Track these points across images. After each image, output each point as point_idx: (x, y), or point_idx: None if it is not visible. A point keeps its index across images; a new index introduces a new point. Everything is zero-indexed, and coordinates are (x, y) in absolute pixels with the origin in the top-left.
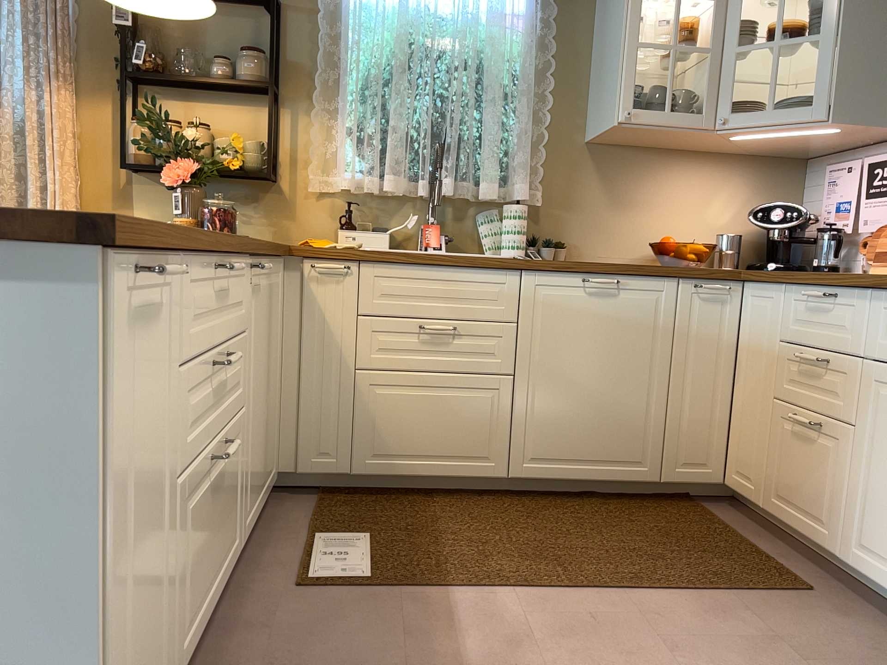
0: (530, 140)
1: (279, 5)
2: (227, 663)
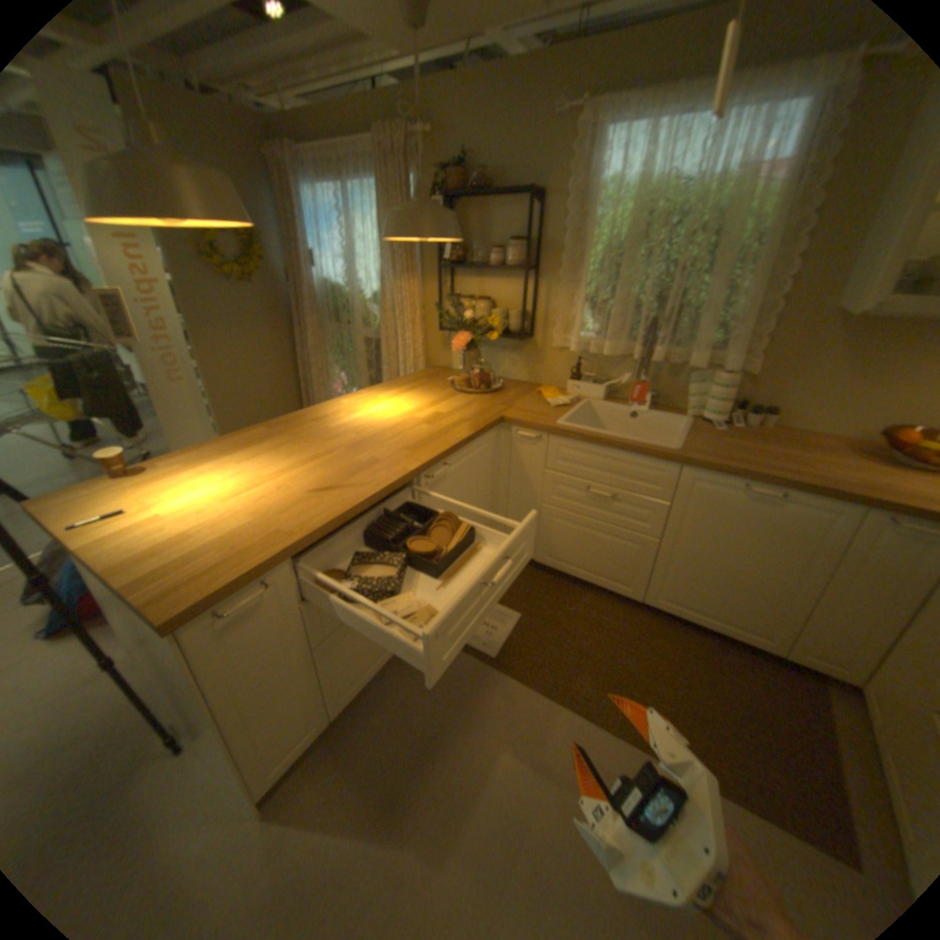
0: (763, 304)
1: (532, 198)
2: (390, 691)
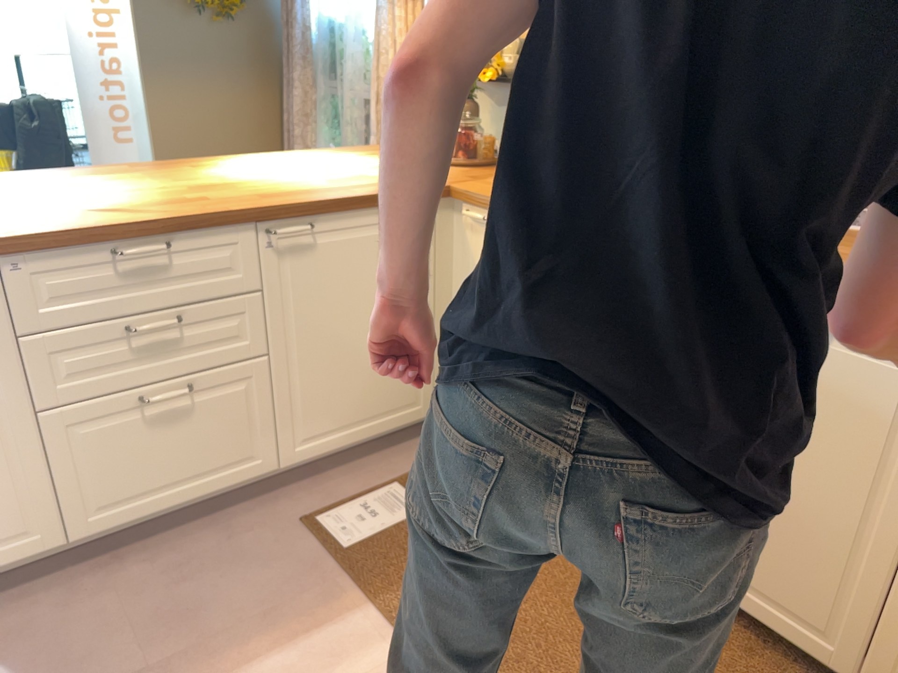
0: None
1: None
2: (180, 545)
